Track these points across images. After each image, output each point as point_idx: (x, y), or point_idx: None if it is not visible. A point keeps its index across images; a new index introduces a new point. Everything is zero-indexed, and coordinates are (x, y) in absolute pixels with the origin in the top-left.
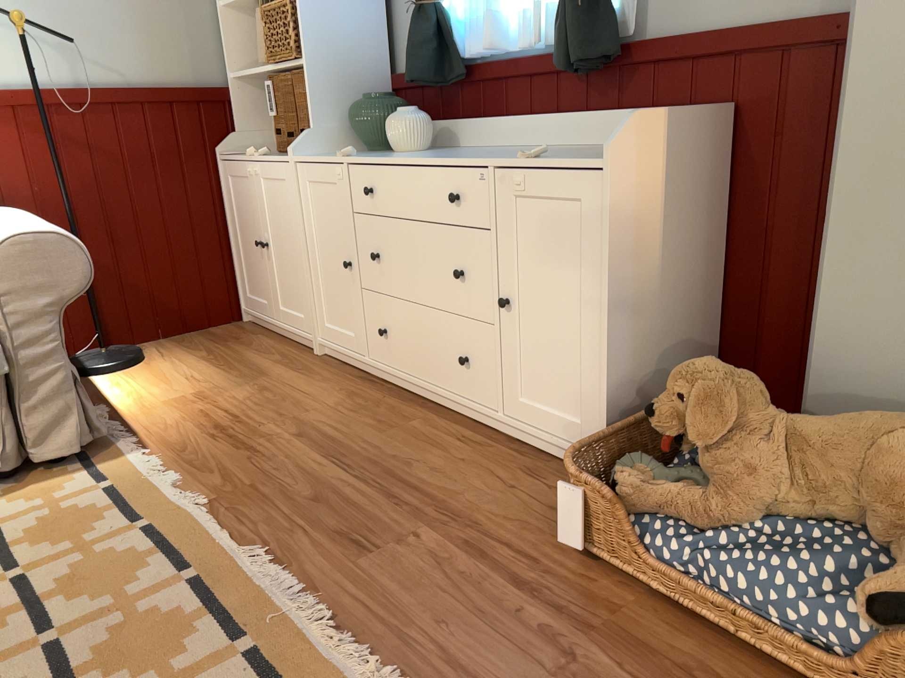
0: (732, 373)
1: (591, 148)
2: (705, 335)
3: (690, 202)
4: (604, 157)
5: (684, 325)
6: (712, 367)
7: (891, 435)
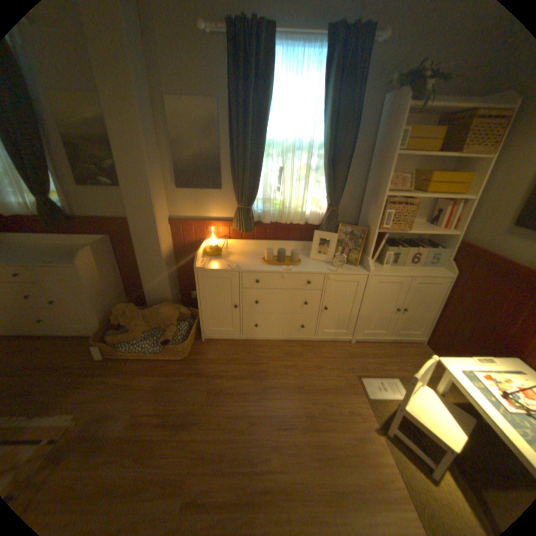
0: (127, 306)
1: (66, 246)
2: (120, 290)
3: (104, 263)
4: (74, 262)
5: (113, 291)
6: (122, 307)
7: (160, 310)
